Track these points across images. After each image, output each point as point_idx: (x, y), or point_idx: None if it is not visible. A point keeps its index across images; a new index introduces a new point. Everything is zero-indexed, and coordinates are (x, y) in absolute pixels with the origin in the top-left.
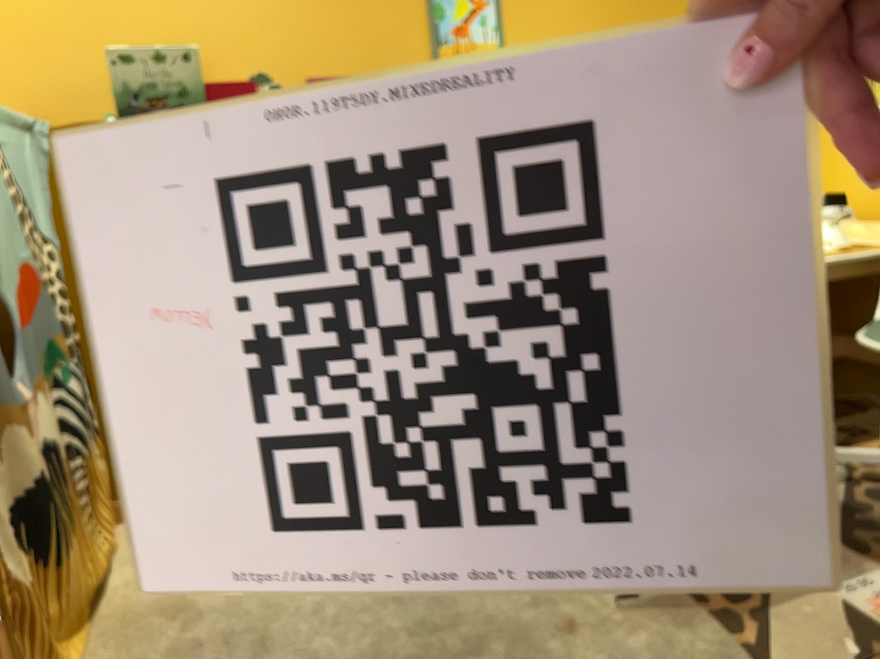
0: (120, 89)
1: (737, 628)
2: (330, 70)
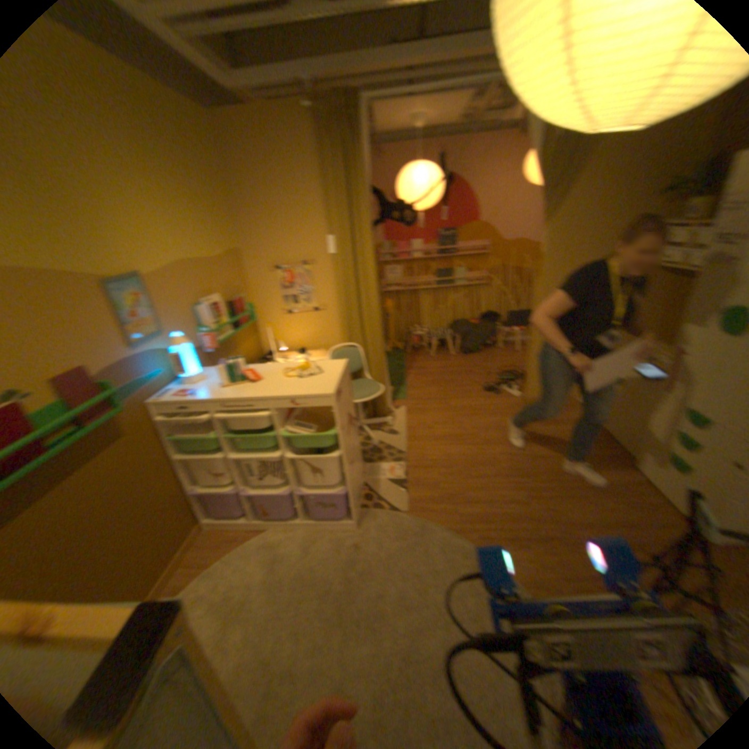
0: None
1: (378, 504)
2: (59, 367)
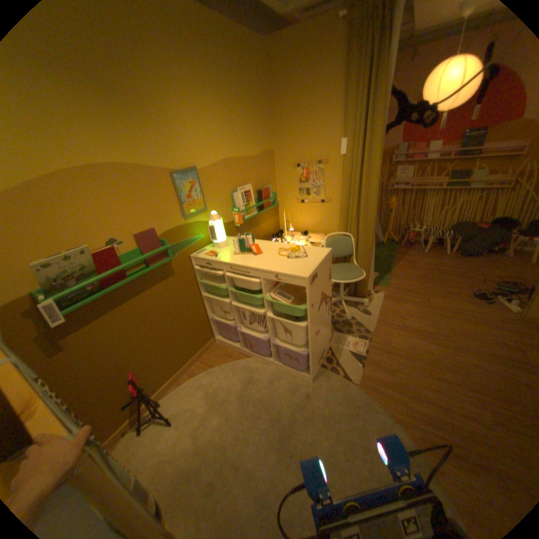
0: (44, 281)
1: (337, 369)
2: (142, 227)
